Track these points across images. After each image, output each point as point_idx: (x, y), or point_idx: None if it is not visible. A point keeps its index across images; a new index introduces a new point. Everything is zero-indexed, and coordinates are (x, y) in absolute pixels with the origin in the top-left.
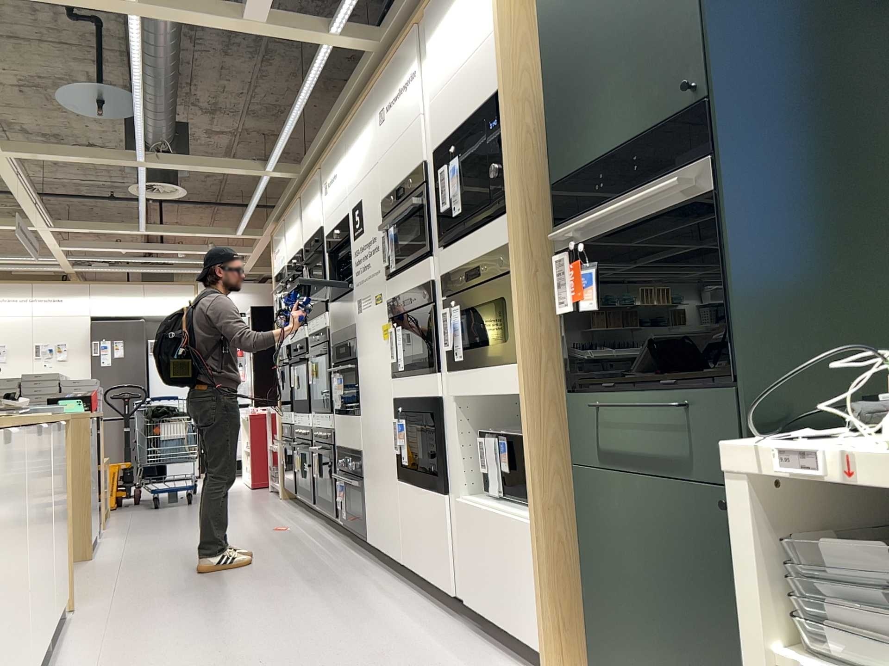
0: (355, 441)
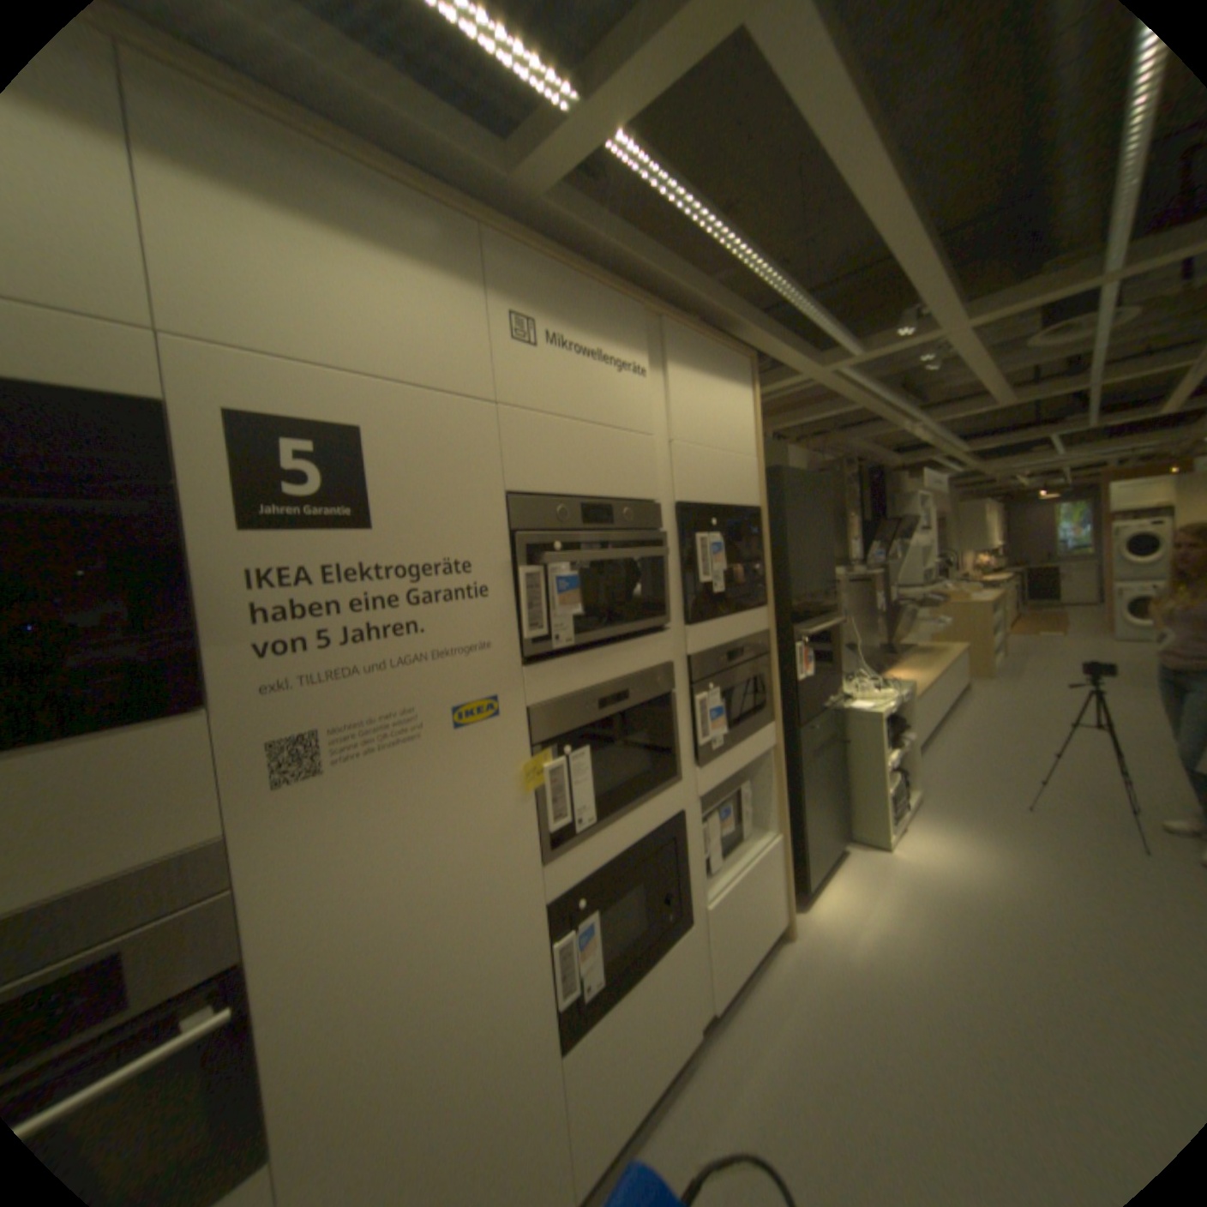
0: None
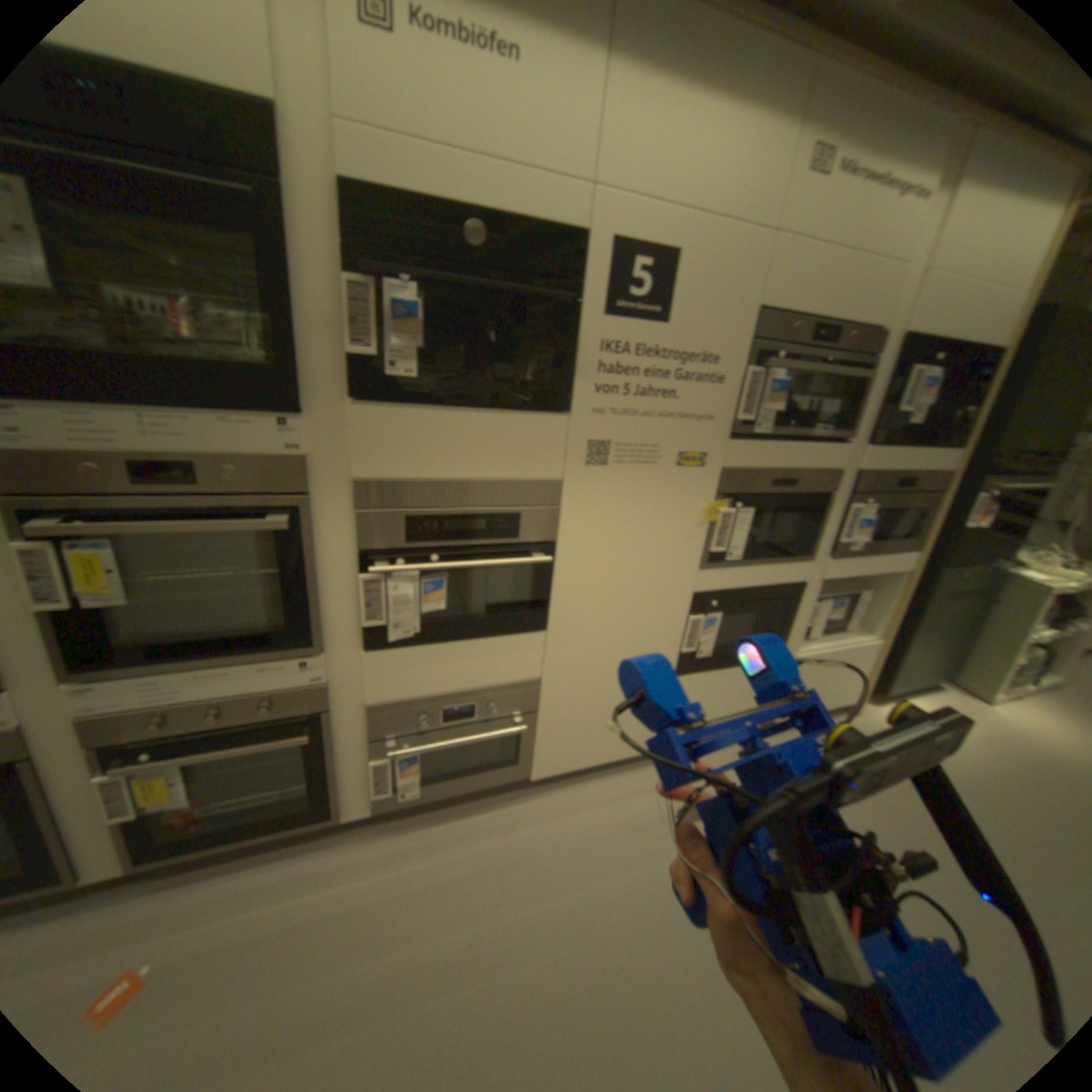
0: (512, 671)
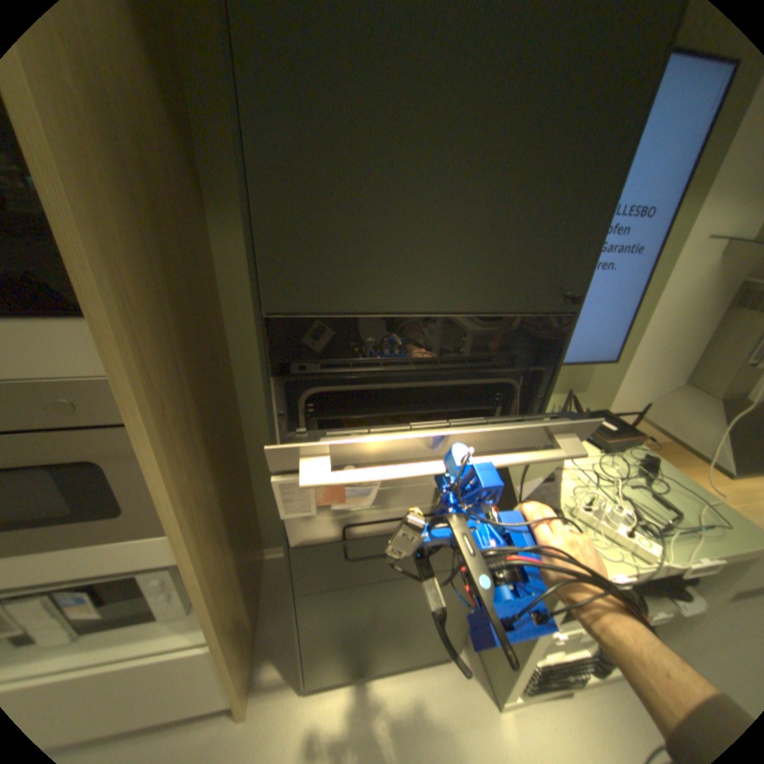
0: None
